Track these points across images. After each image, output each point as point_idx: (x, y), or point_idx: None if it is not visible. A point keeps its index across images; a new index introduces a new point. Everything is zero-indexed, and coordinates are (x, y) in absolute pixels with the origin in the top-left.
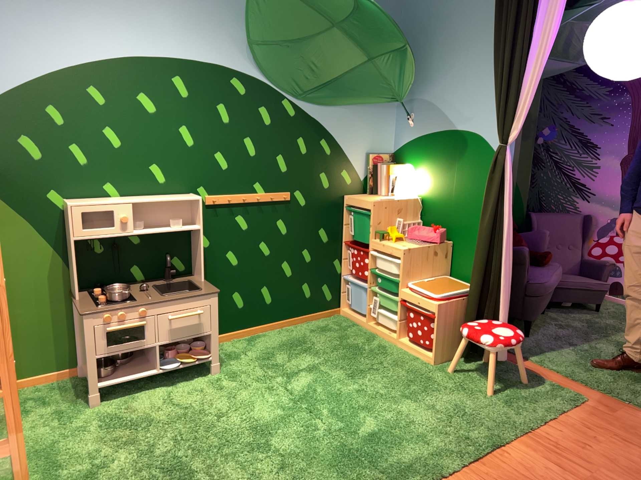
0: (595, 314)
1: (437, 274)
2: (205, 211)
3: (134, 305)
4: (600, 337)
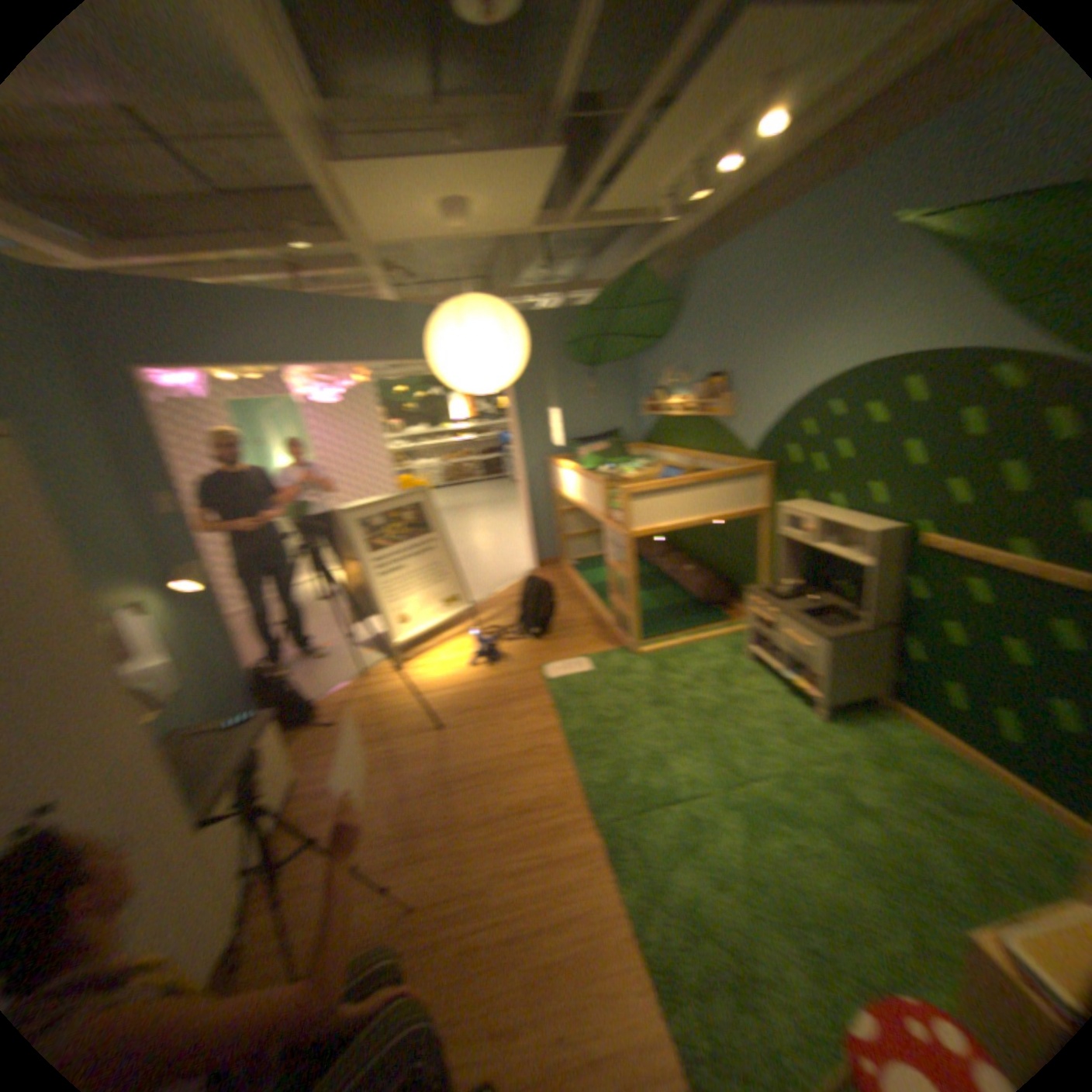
0: None
1: None
2: (927, 553)
3: (771, 603)
4: None
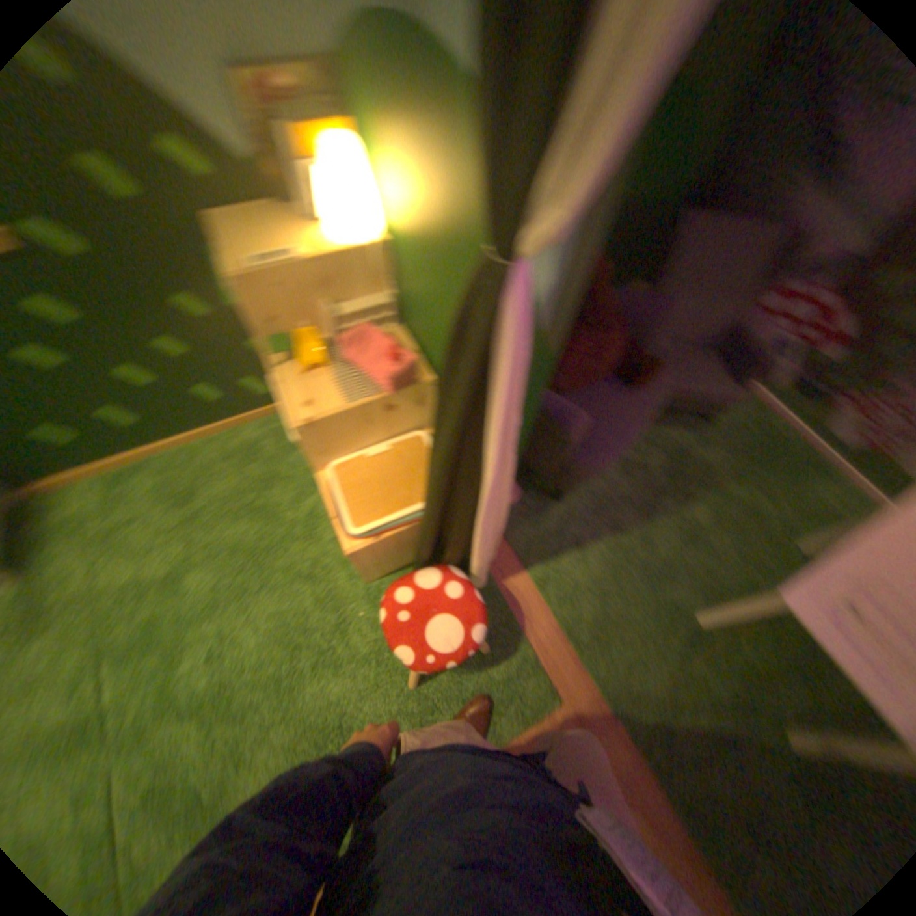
0: (699, 435)
1: (398, 432)
2: None
3: None
4: (673, 508)
